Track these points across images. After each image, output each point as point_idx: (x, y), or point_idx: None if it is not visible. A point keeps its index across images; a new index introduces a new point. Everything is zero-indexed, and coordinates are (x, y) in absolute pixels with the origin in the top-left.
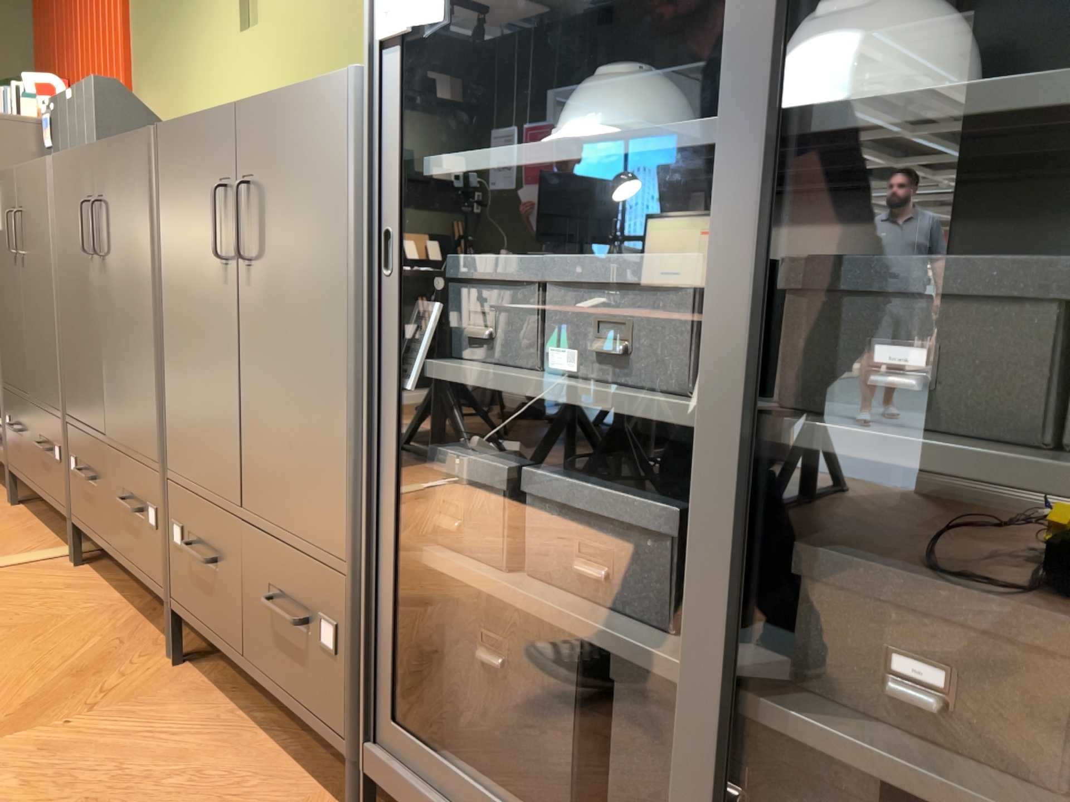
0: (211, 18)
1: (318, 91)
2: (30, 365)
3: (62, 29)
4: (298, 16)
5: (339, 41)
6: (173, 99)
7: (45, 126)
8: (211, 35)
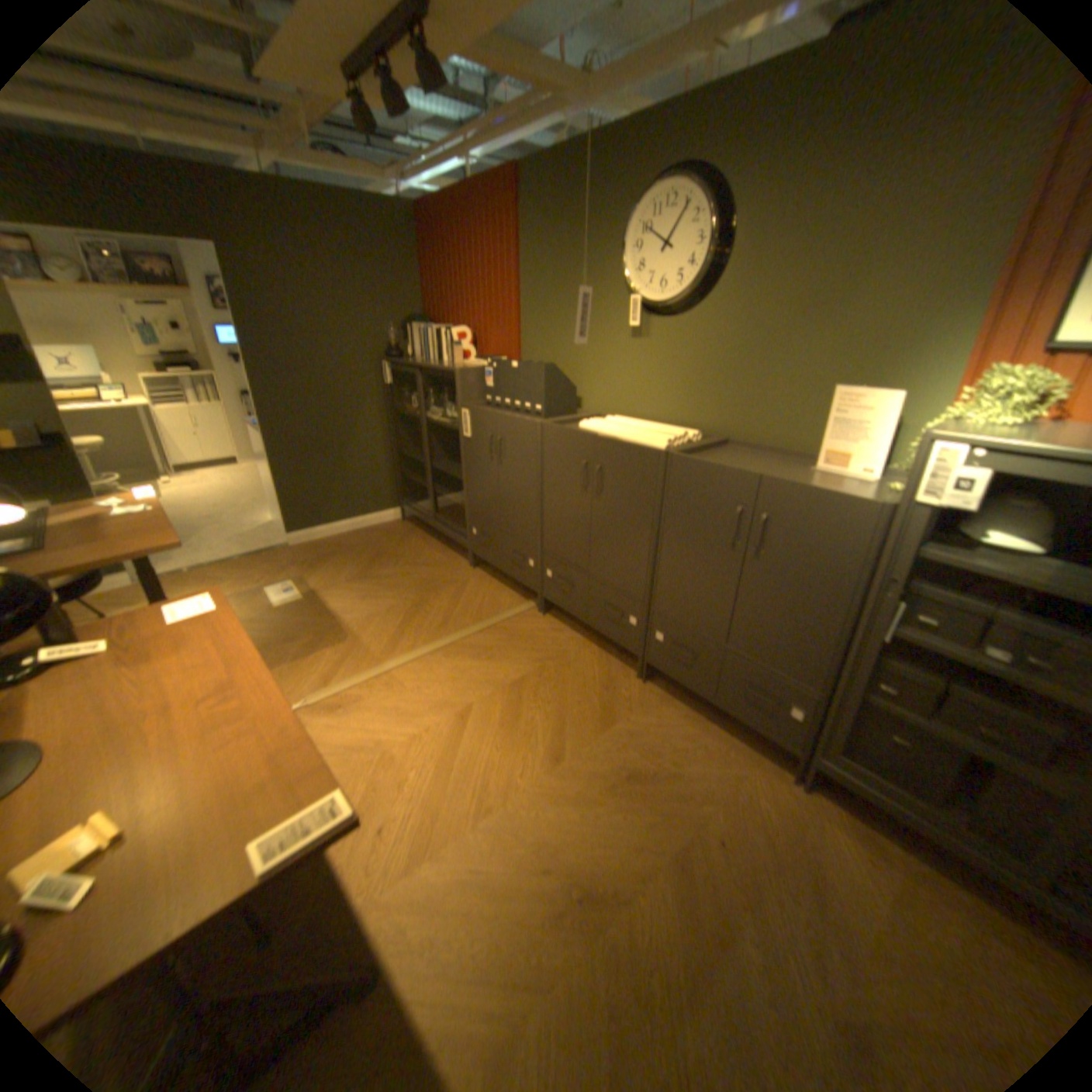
0: (602, 319)
1: (850, 501)
2: (504, 513)
3: (450, 282)
4: (689, 343)
5: (725, 369)
6: (561, 356)
7: (486, 372)
8: (602, 330)
